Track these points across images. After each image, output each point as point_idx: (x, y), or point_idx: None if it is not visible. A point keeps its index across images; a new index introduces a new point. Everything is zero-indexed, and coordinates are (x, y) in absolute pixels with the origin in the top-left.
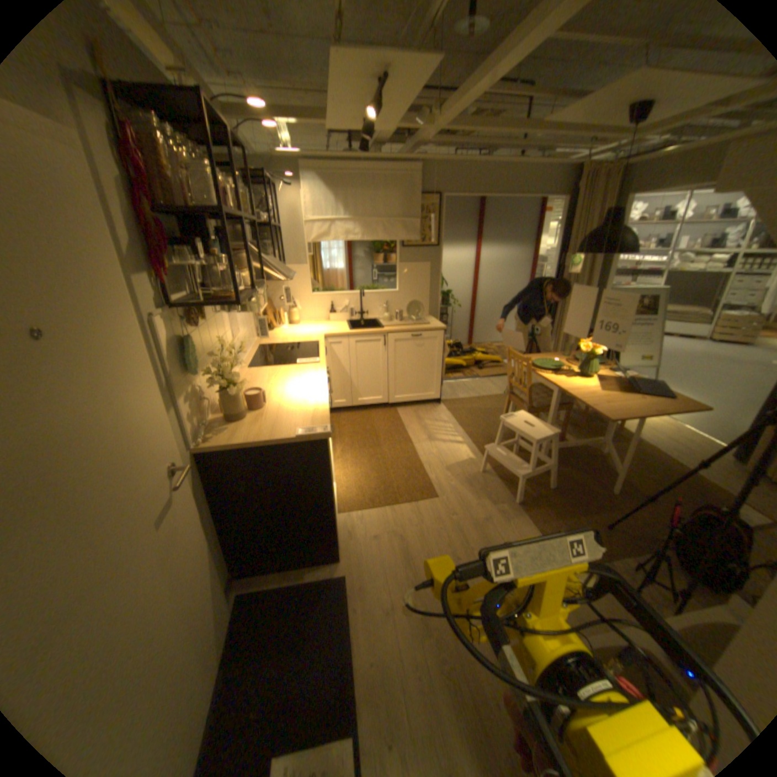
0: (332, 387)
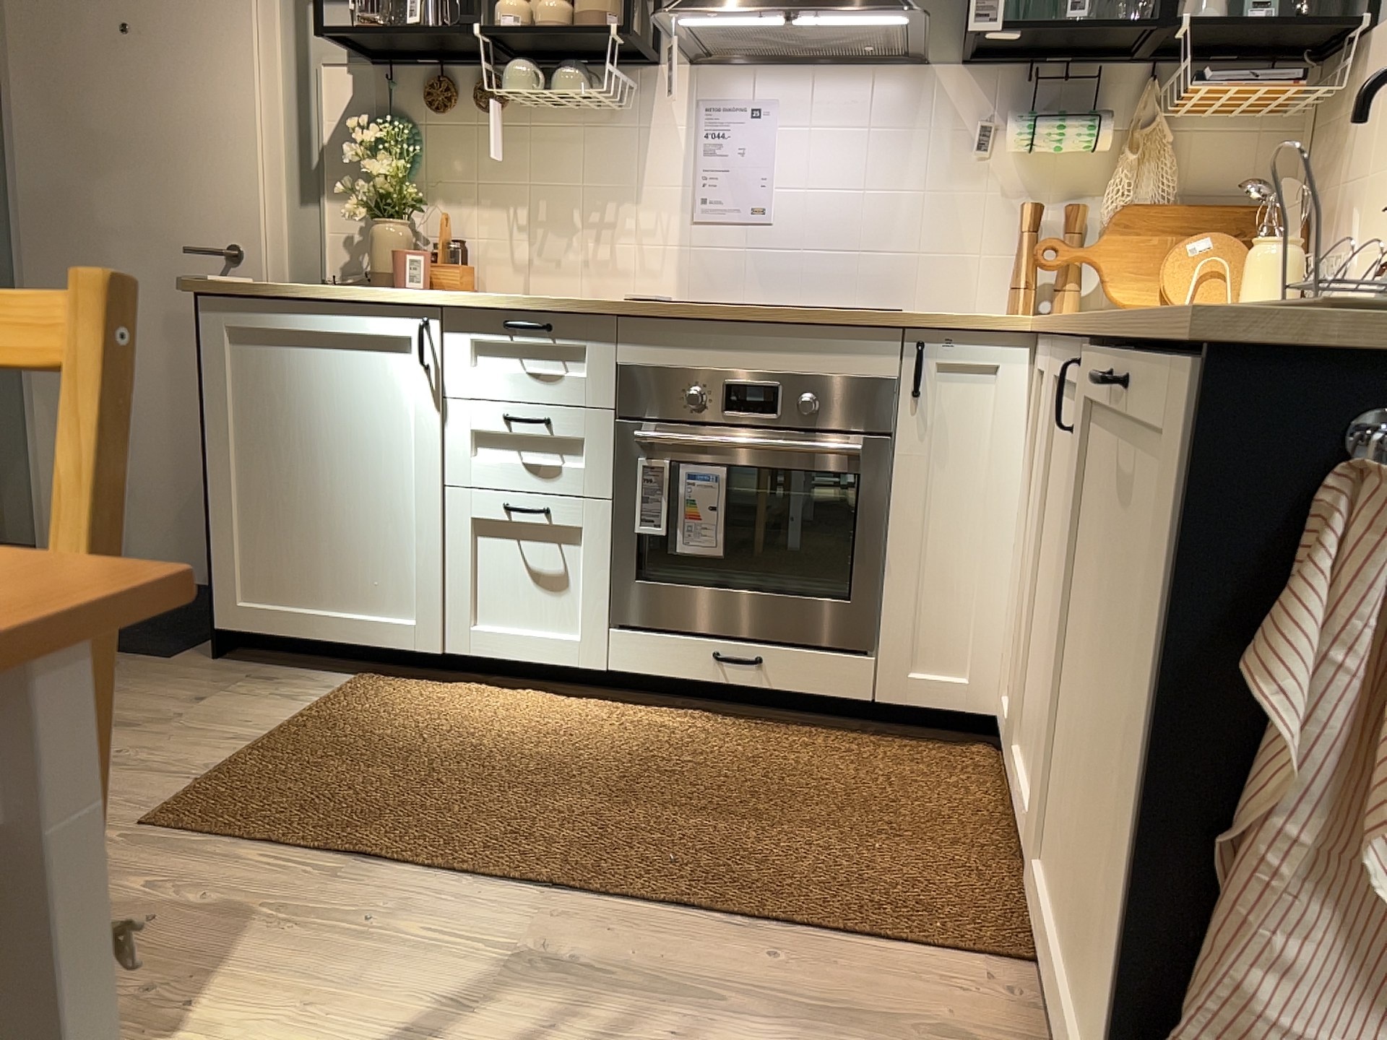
0: (1014, 613)
